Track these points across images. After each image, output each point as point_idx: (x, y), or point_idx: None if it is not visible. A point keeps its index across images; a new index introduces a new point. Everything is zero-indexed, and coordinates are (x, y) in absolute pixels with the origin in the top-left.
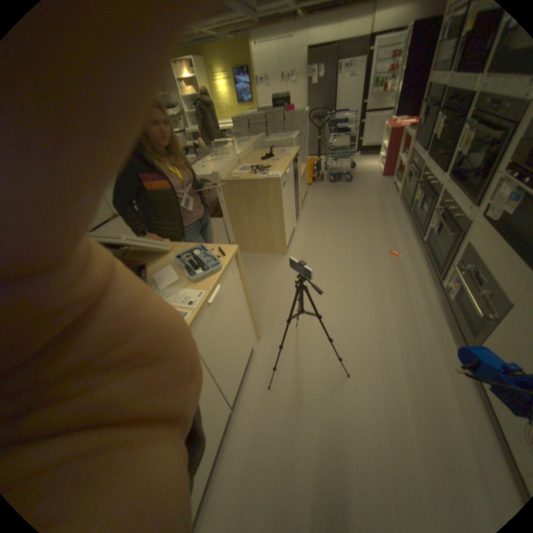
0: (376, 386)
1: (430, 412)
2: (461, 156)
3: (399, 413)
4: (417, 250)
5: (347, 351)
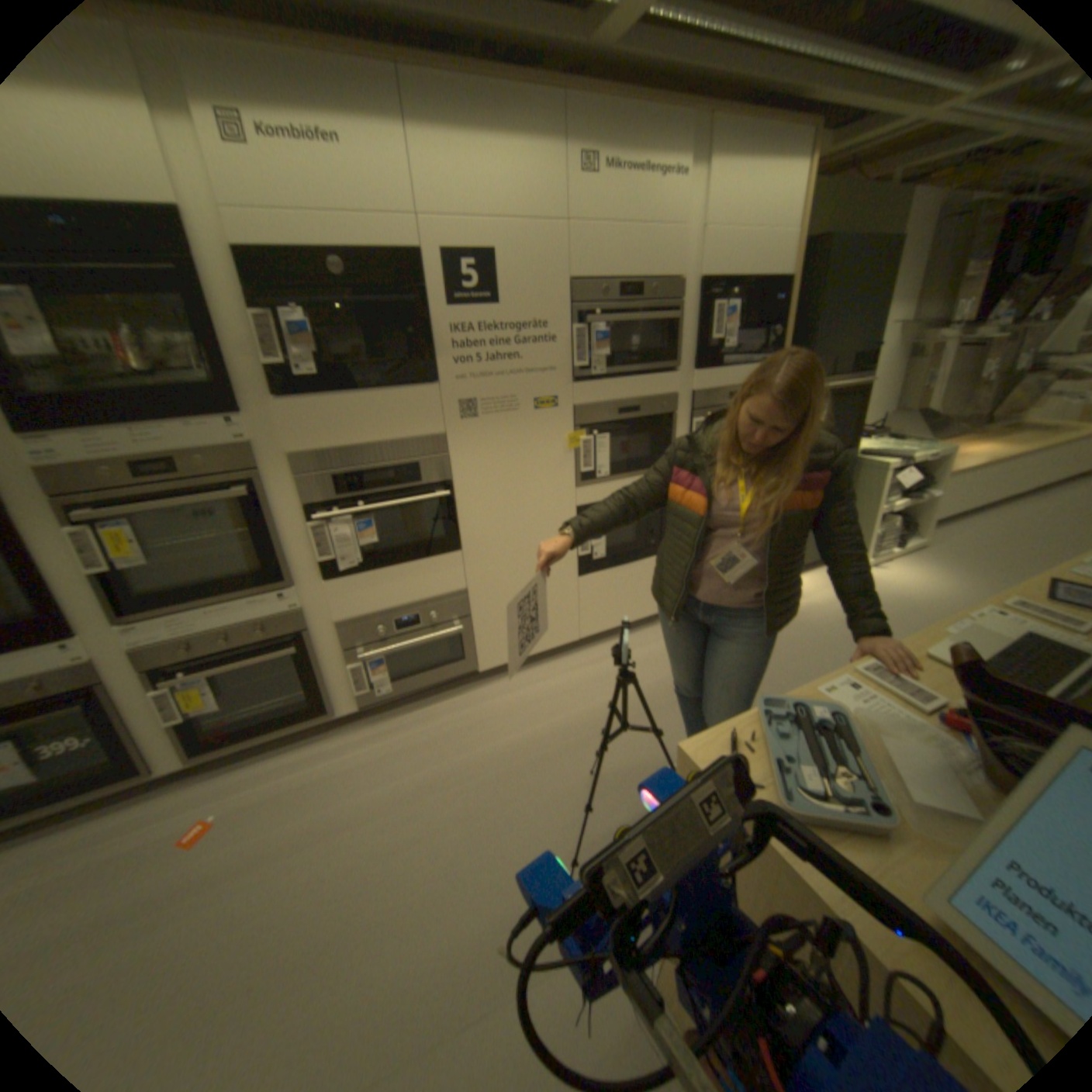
0: (572, 746)
1: (562, 699)
2: (113, 575)
3: (587, 718)
4: (171, 799)
5: (545, 800)
